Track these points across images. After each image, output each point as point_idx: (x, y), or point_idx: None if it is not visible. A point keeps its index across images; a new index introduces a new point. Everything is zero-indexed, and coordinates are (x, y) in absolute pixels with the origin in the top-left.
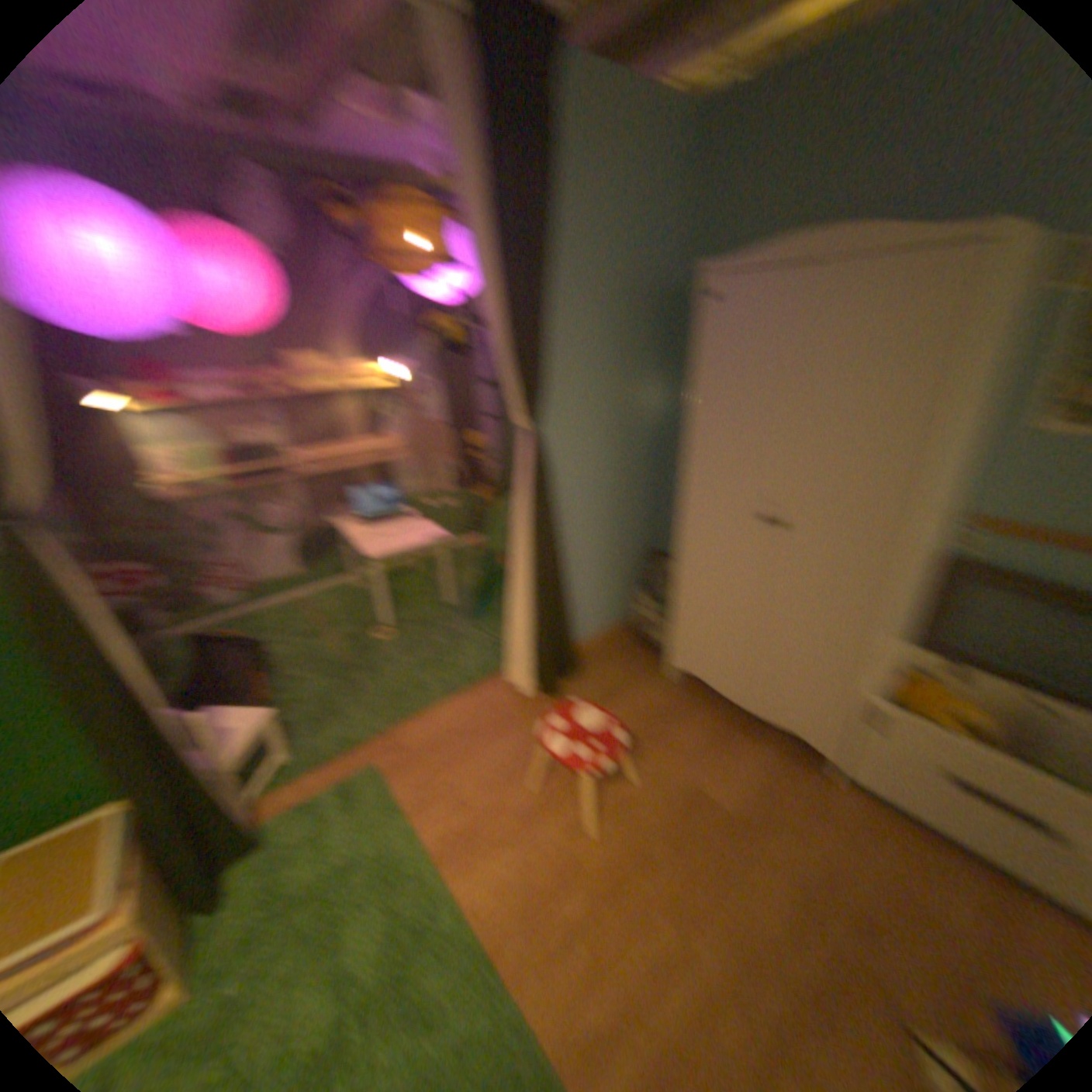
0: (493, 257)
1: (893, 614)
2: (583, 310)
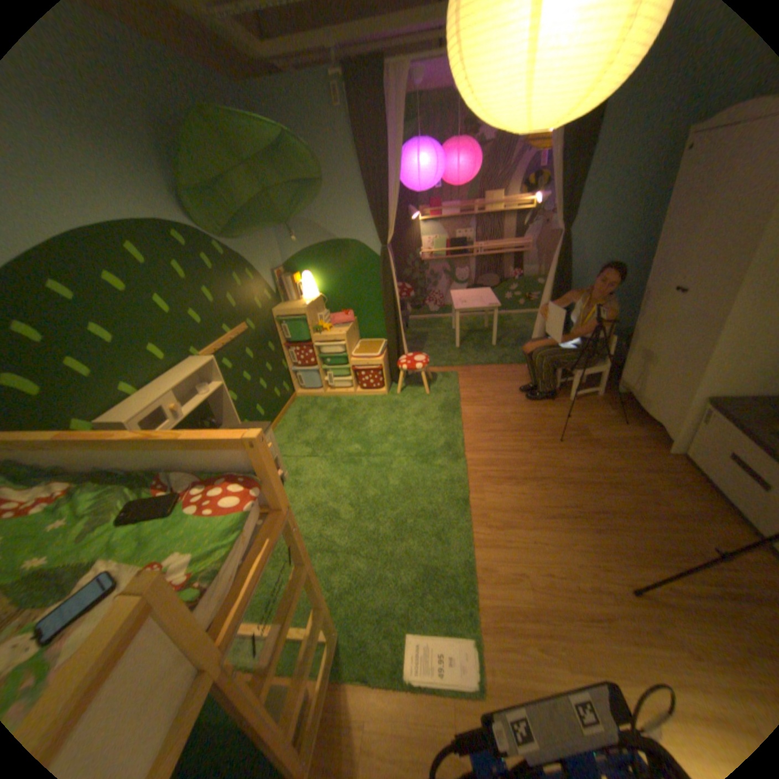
0: (561, 142)
1: (718, 349)
2: (620, 161)
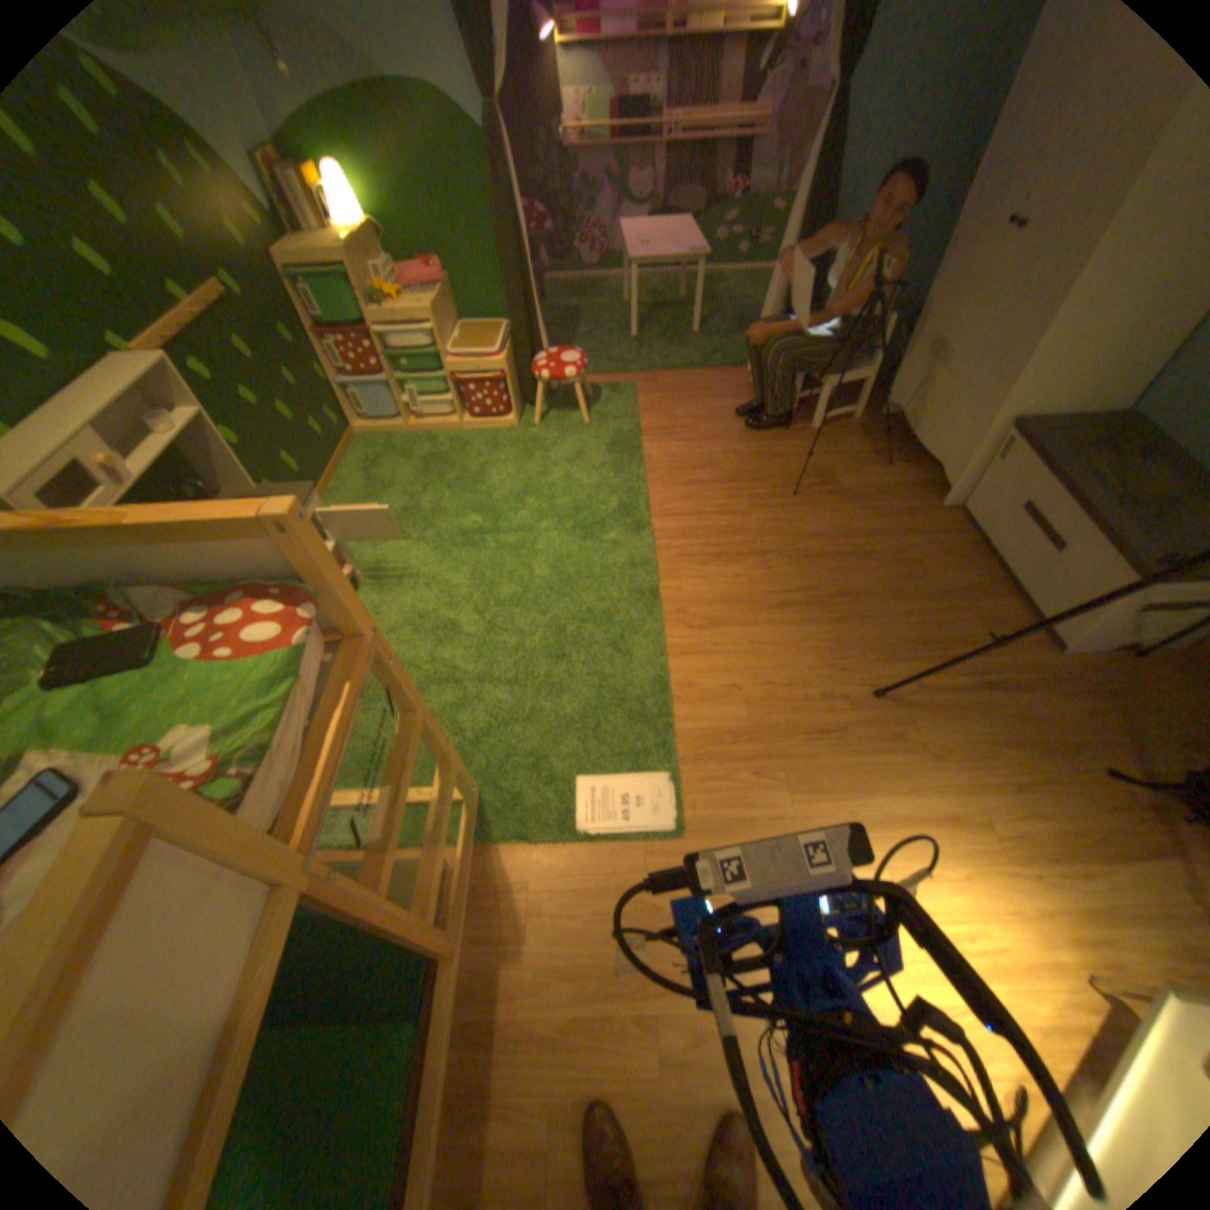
0: None
1: (1048, 337)
2: None
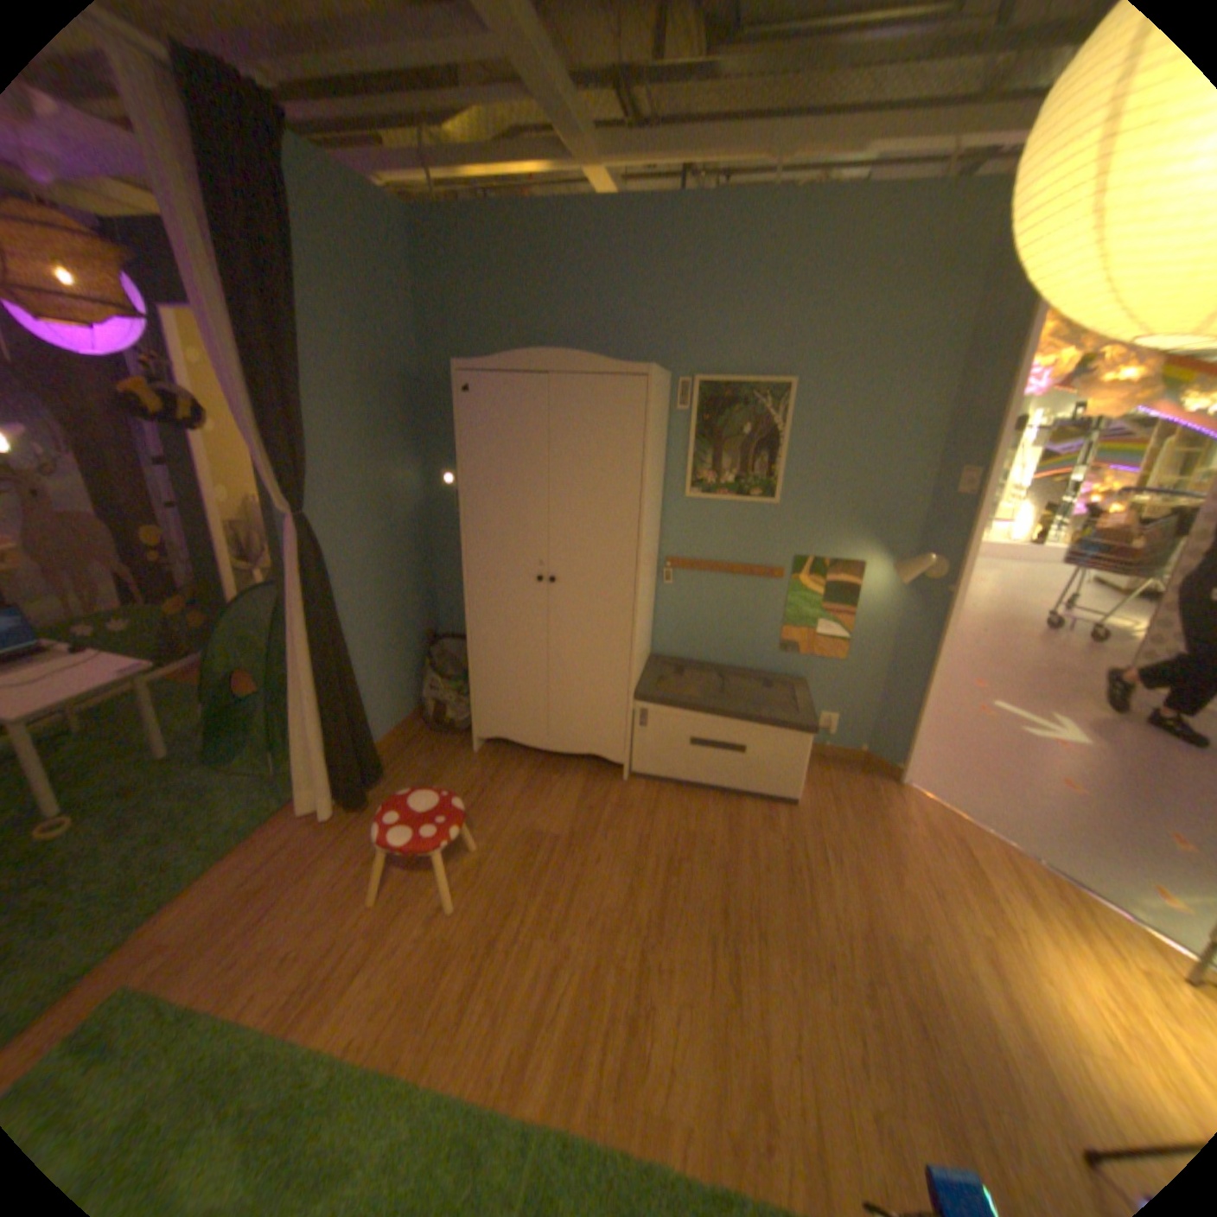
0: (219, 320)
1: (636, 633)
2: (324, 386)
